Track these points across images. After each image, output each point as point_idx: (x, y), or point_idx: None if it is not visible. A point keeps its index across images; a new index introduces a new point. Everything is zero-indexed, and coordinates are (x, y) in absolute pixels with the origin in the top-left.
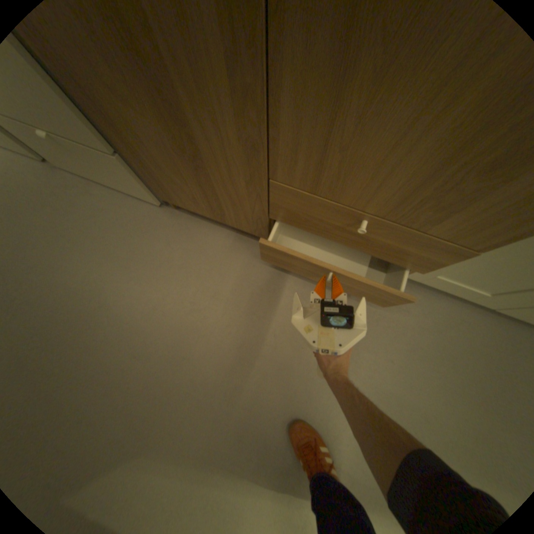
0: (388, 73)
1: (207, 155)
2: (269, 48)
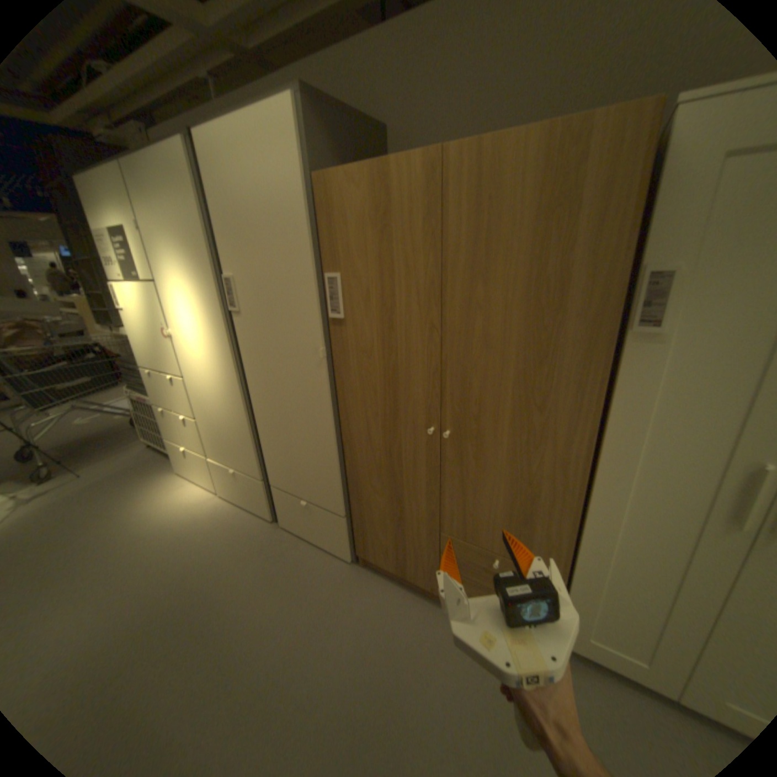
0: (476, 492)
1: (408, 518)
2: (441, 483)
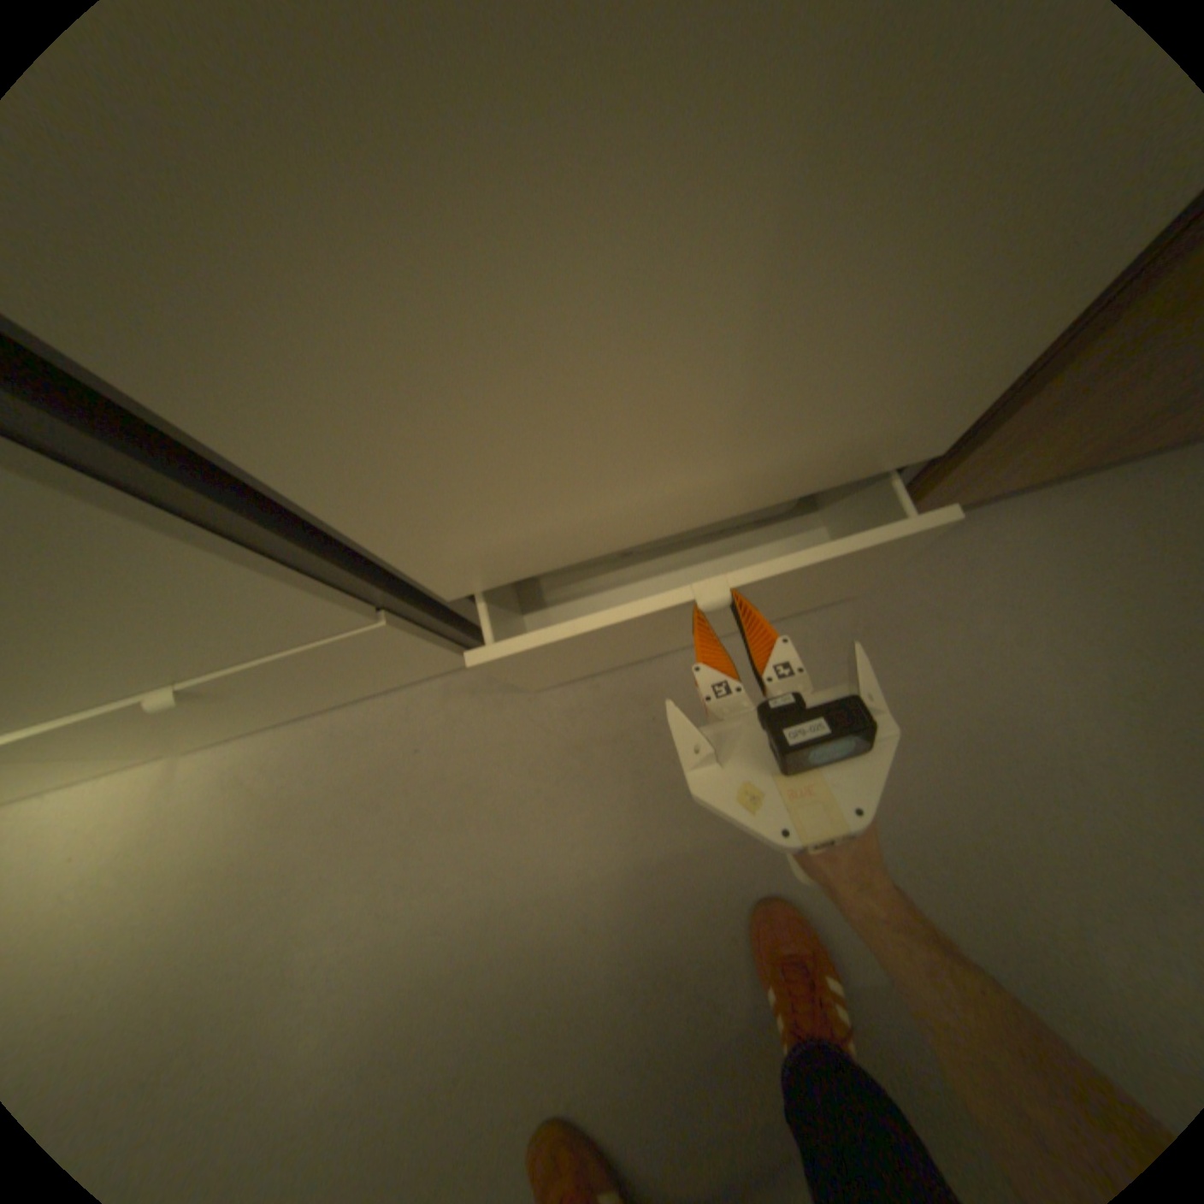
0: None
1: None
2: None
